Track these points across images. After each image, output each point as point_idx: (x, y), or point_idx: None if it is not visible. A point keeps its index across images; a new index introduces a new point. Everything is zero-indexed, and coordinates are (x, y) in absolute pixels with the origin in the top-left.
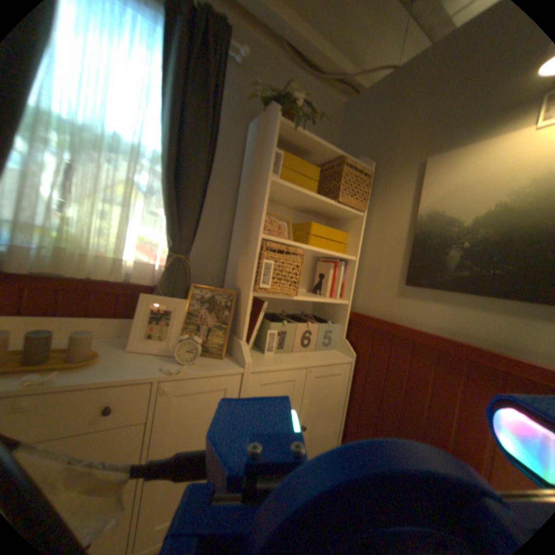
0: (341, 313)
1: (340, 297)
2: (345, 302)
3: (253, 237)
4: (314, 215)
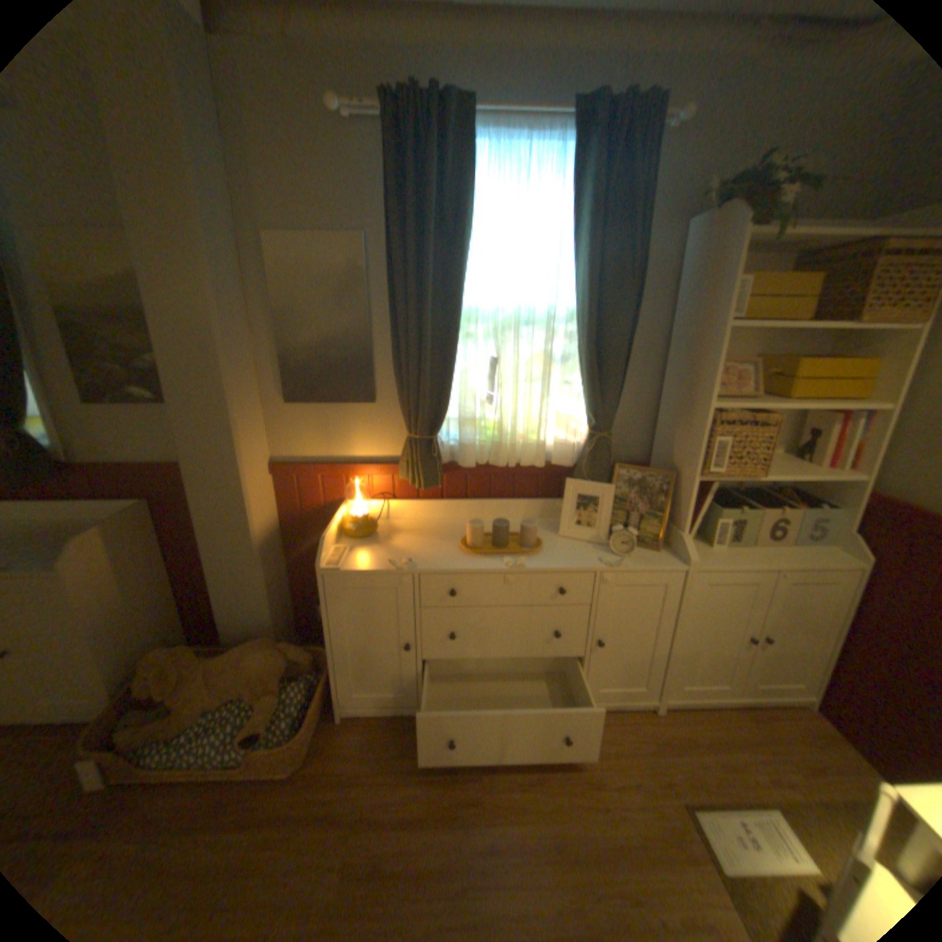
0: (852, 494)
1: (852, 468)
2: (862, 479)
3: (699, 405)
4: (810, 328)
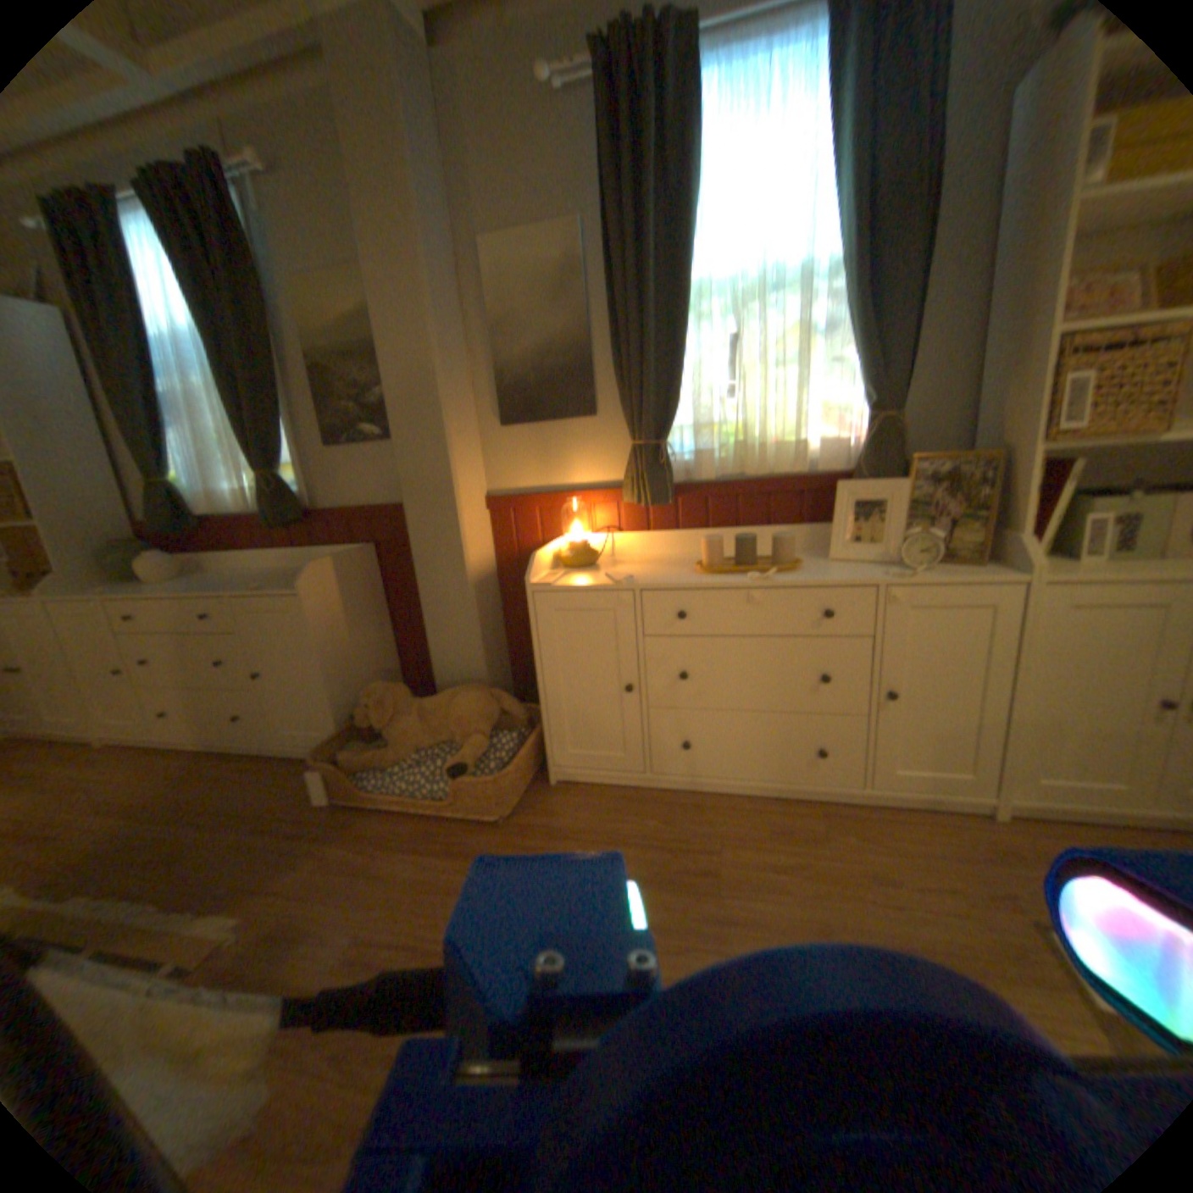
0: None
1: None
2: None
3: (1037, 337)
4: None
